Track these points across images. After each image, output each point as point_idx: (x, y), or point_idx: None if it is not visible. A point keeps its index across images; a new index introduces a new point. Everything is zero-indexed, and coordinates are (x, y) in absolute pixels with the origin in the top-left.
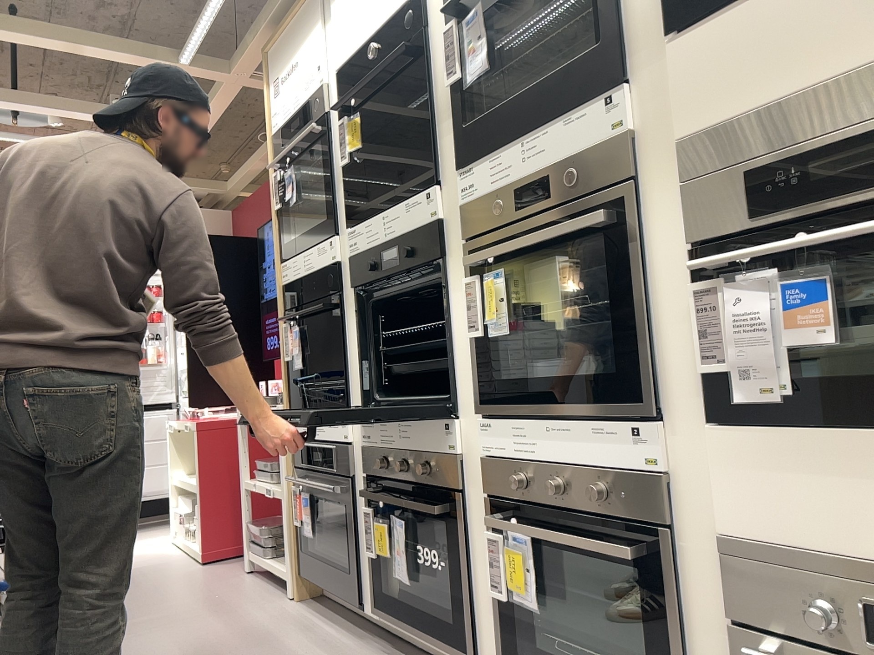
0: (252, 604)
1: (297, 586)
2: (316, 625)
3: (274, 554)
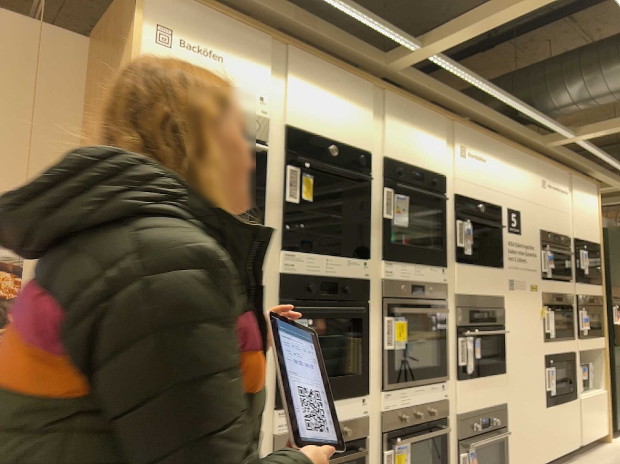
0: None
1: None
2: None
3: None
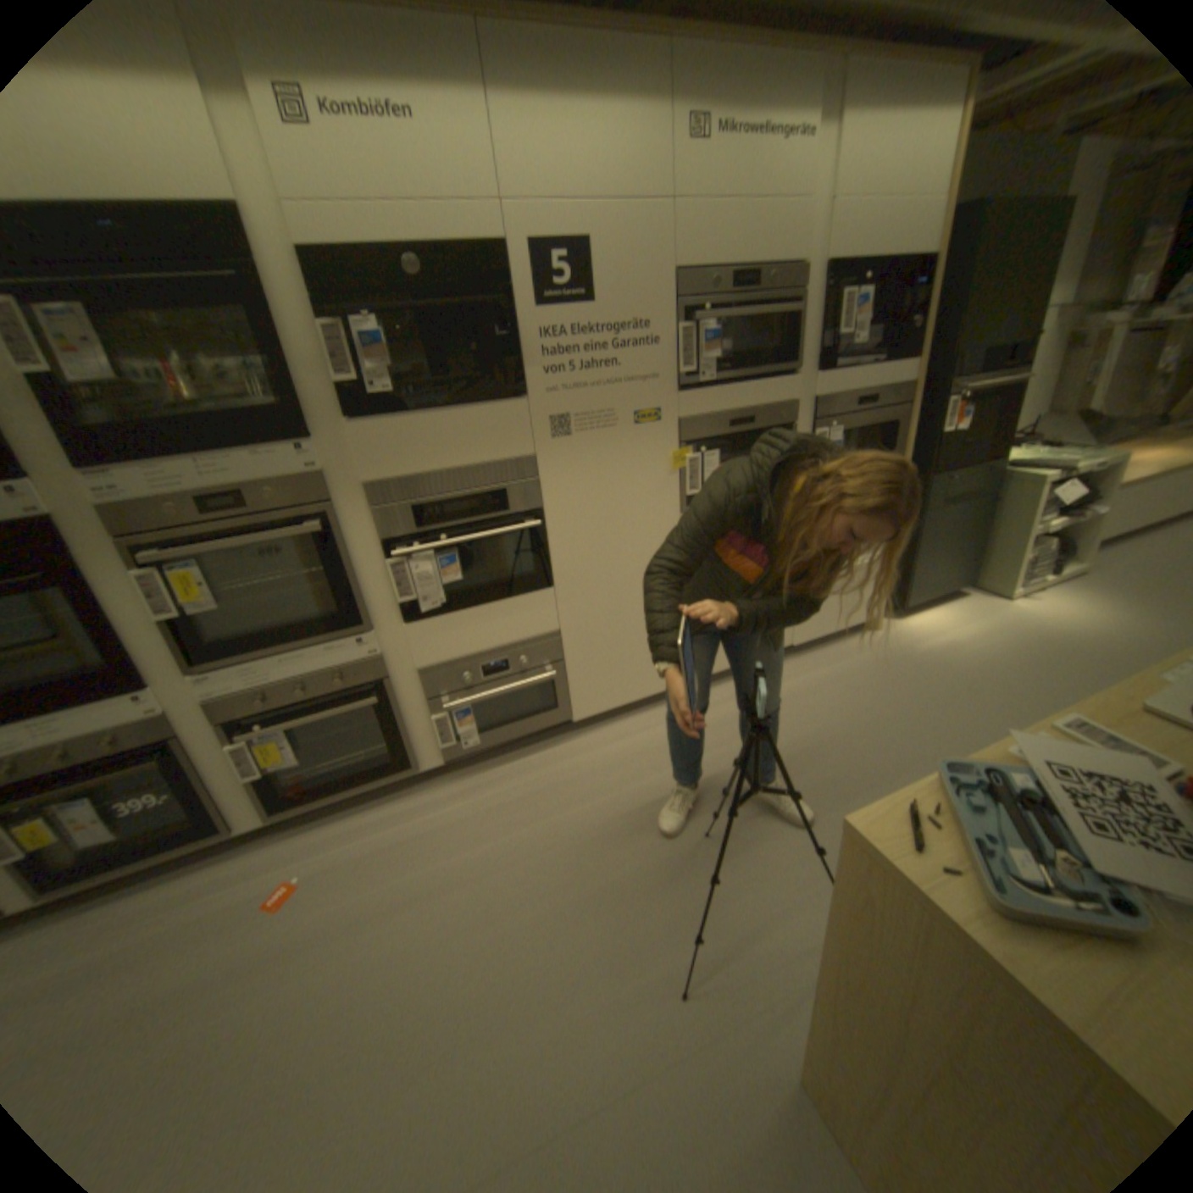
0: None
1: None
2: None
3: None
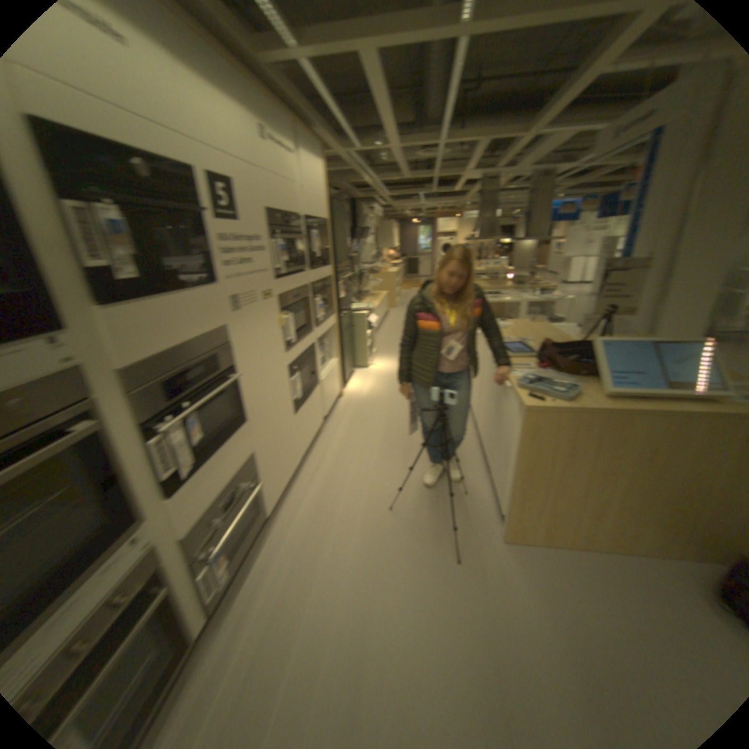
0: None
1: None
2: None
3: None
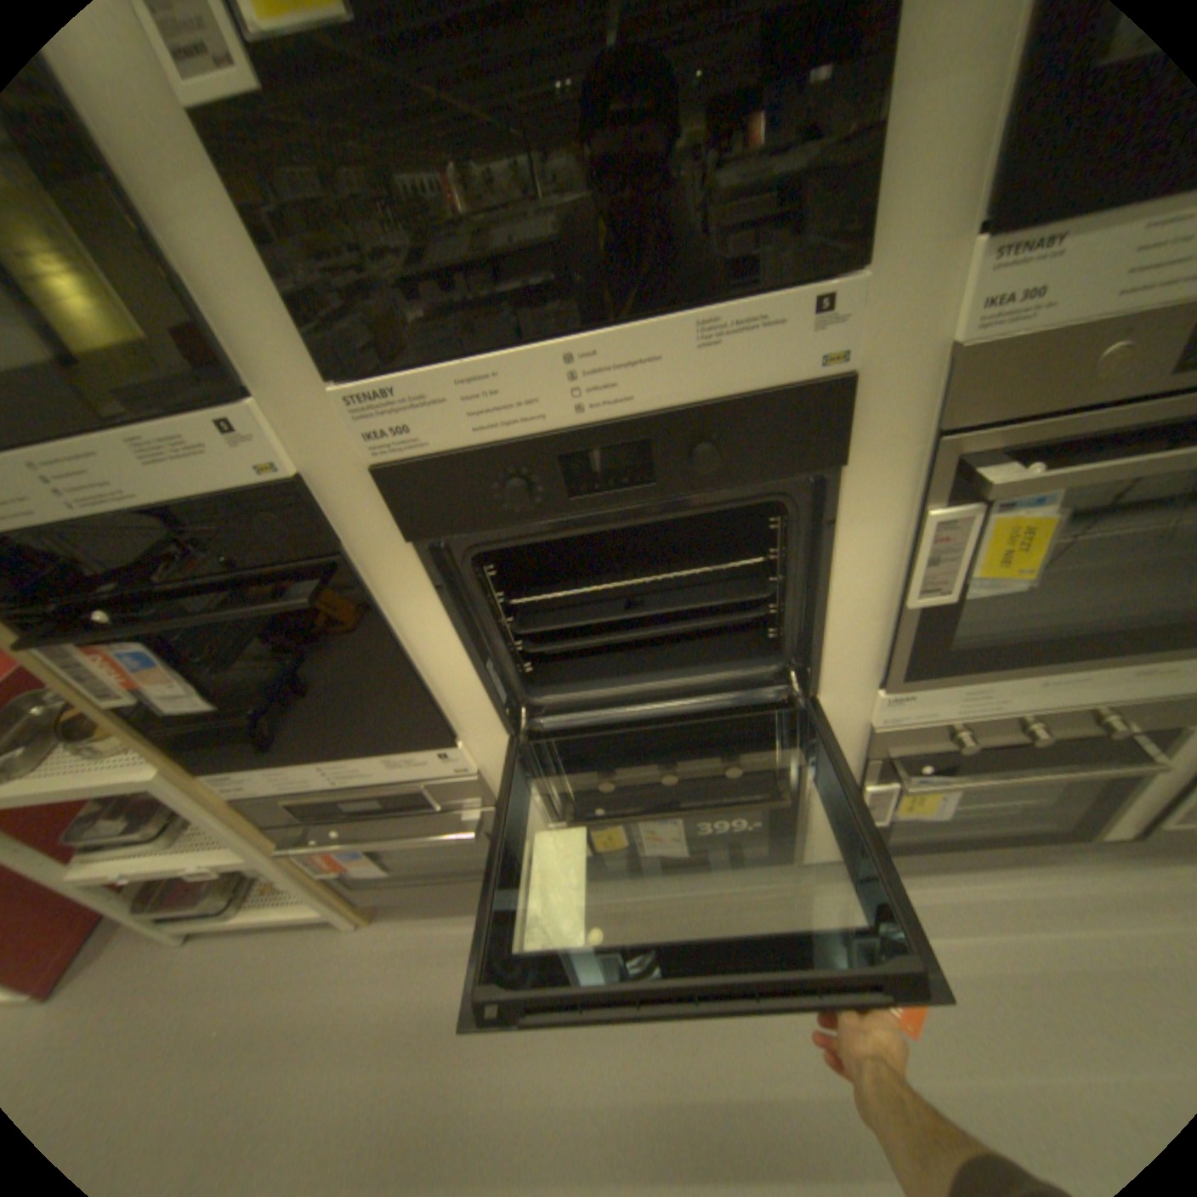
0: (305, 992)
1: (355, 916)
2: (465, 938)
3: (232, 902)
